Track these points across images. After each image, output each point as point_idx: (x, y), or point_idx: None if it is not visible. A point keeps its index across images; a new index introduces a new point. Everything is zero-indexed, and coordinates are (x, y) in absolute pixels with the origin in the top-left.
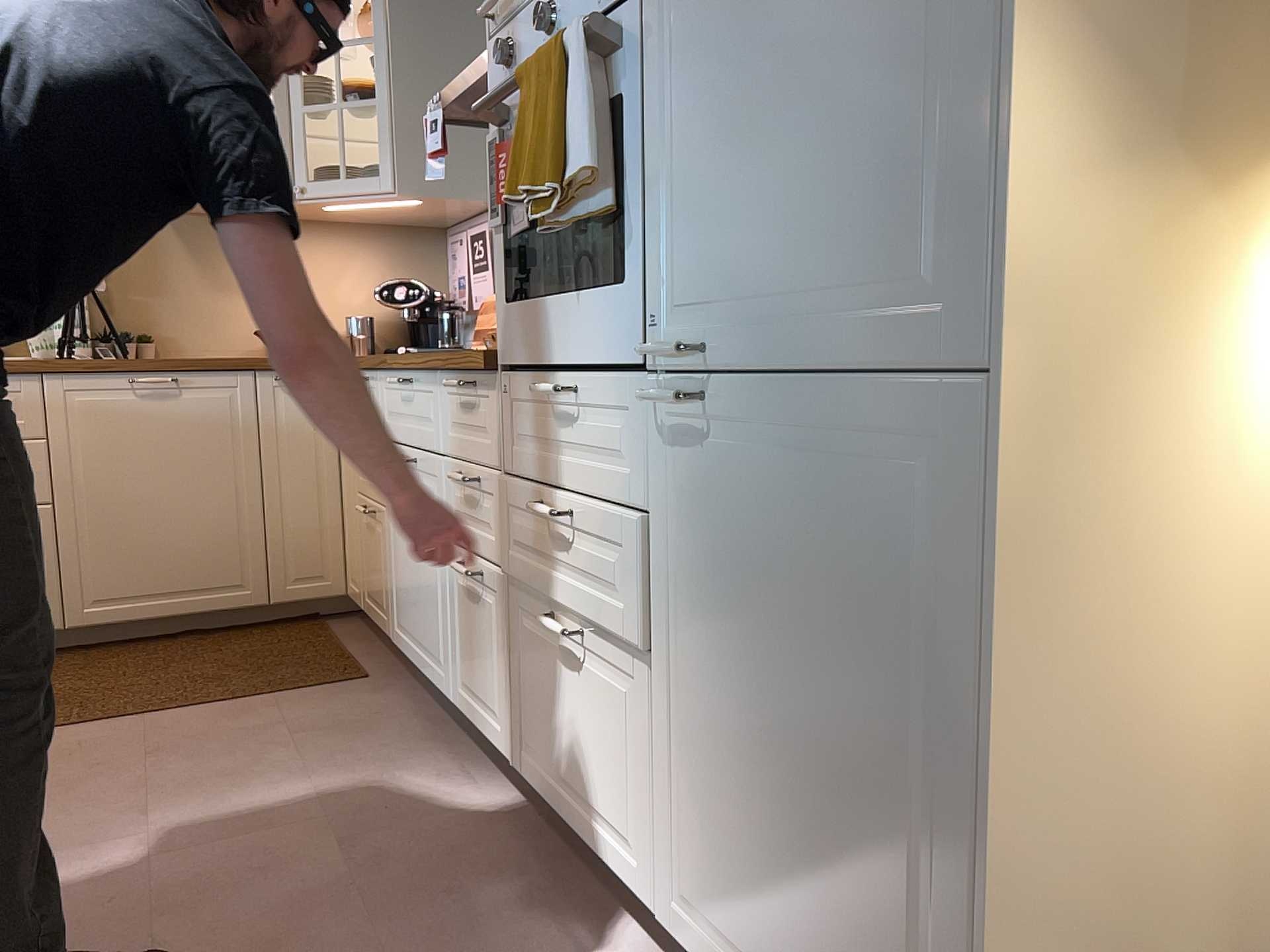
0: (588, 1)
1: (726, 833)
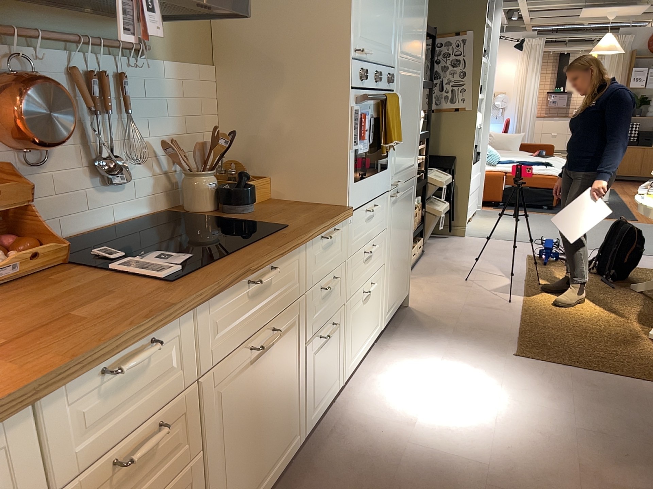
0: (384, 82)
1: (393, 282)
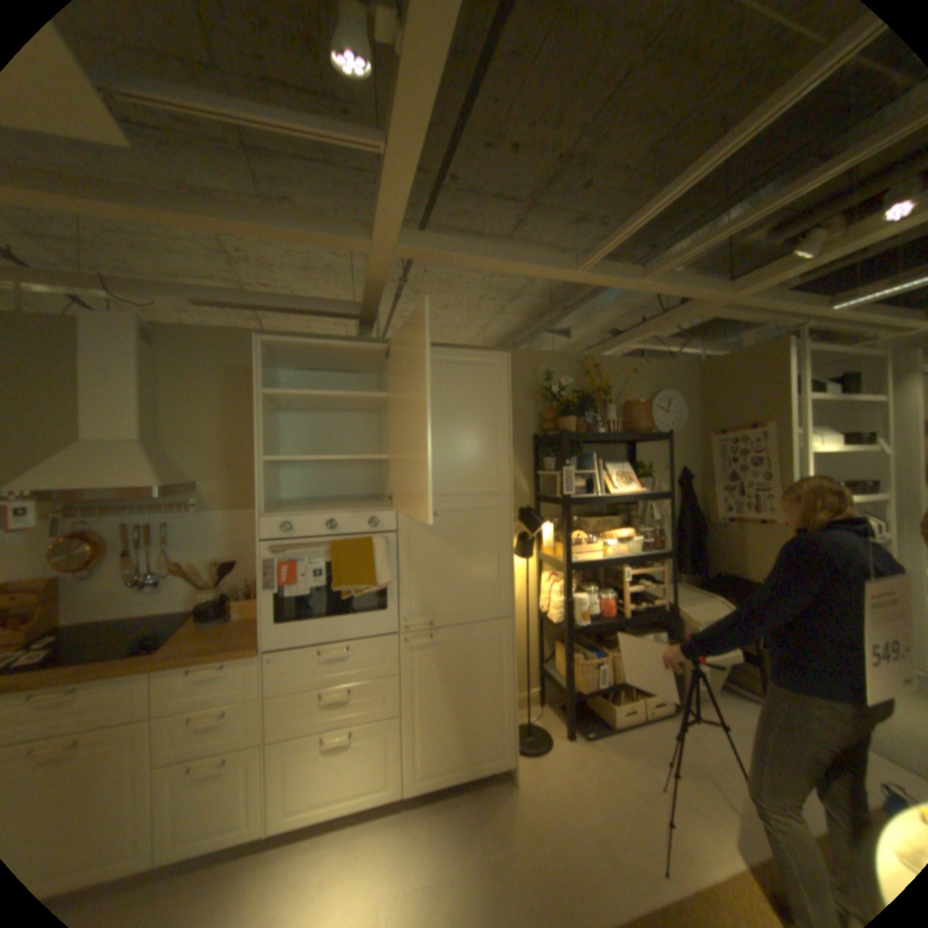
0: (357, 526)
1: (436, 744)
